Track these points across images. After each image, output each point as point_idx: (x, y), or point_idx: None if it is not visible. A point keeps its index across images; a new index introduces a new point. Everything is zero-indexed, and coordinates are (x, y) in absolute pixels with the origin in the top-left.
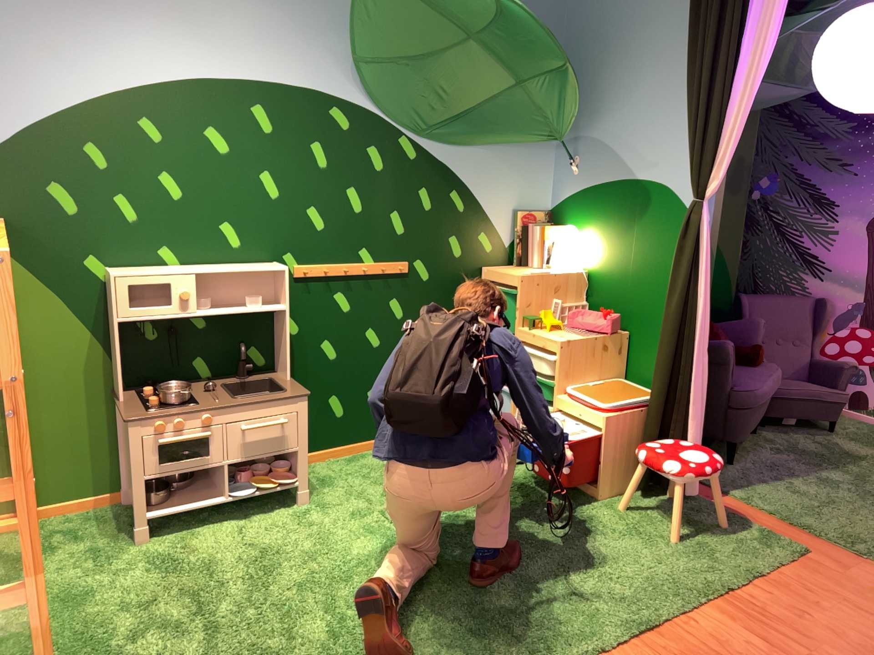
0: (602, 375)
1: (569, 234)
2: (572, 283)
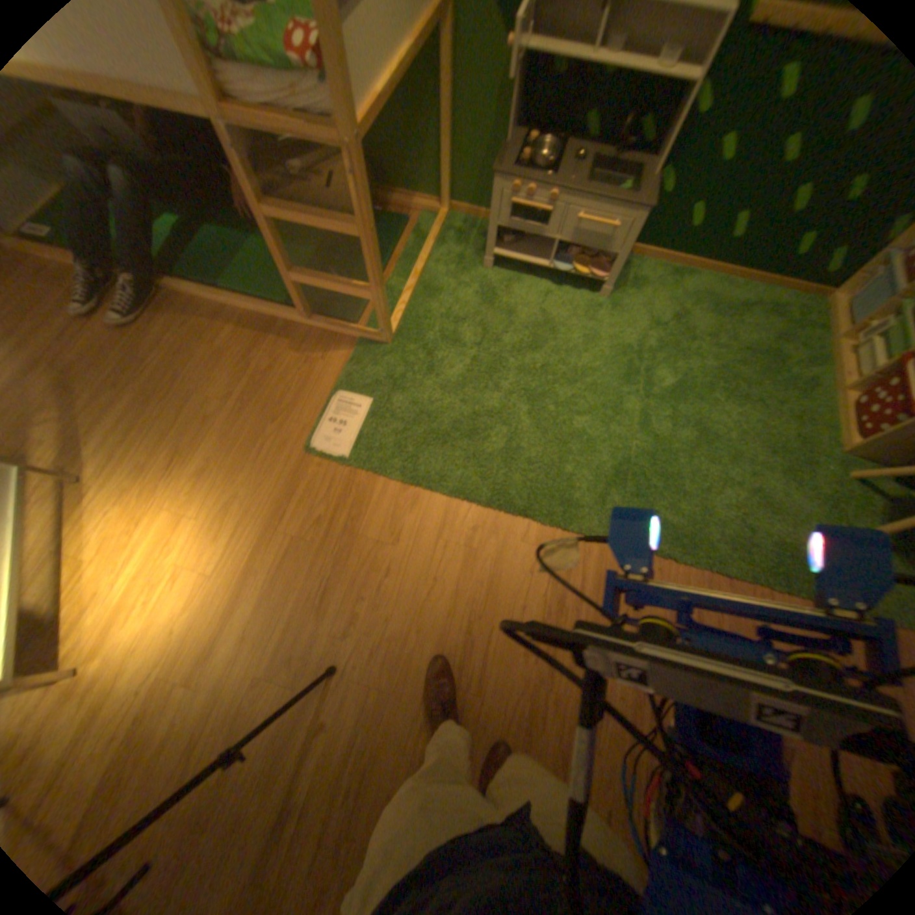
0: None
1: None
2: None
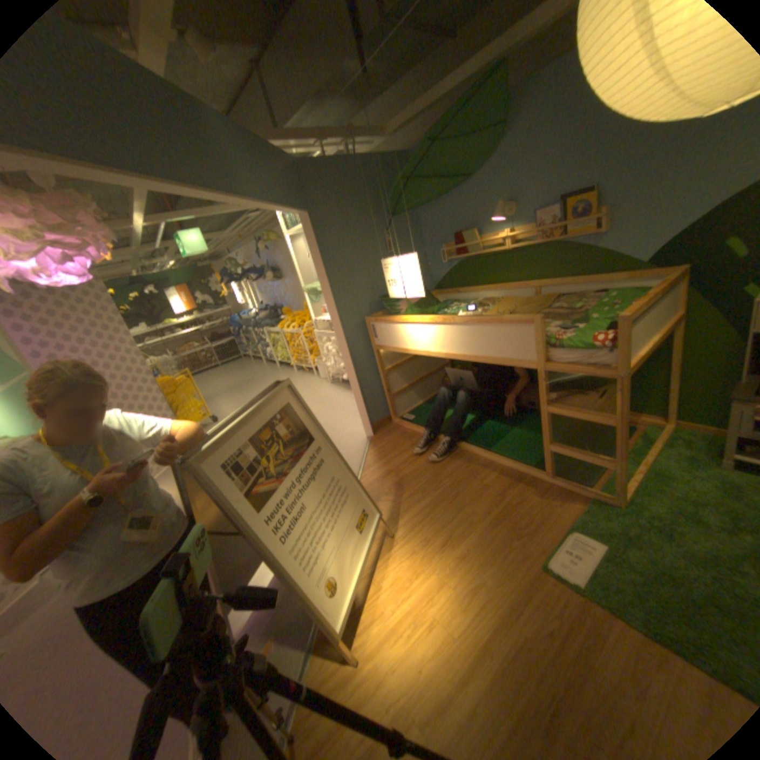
0: None
1: None
2: None
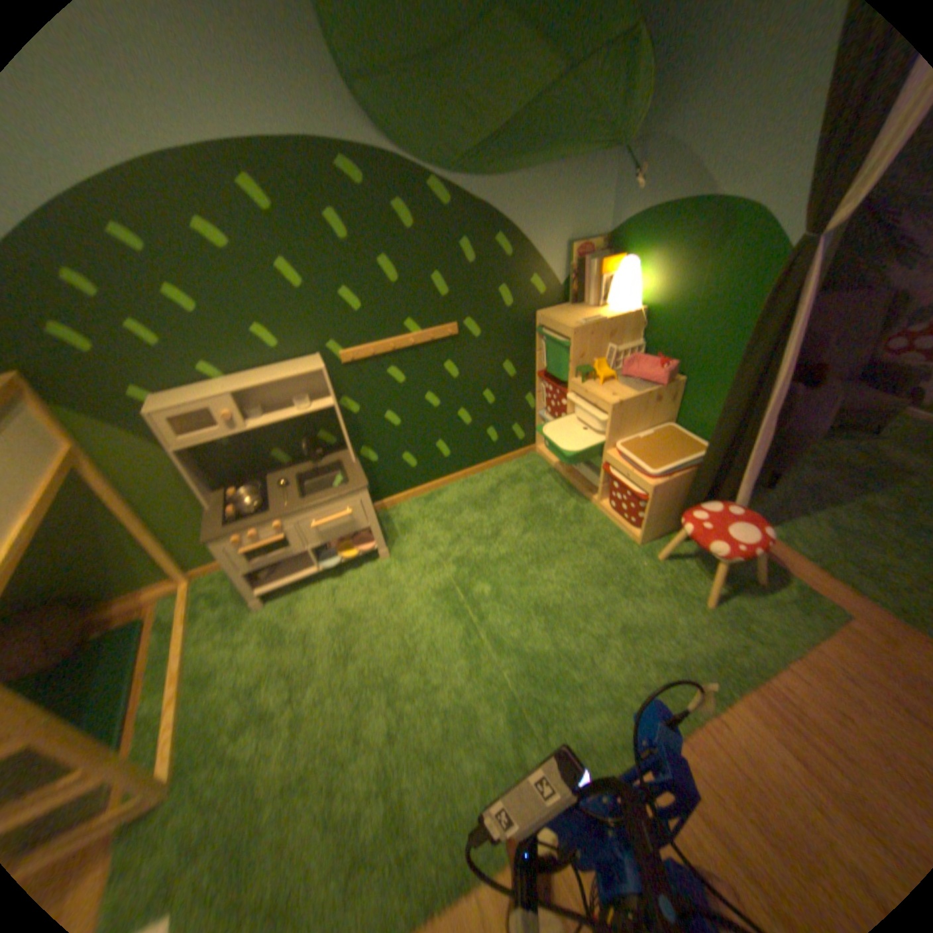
0: (657, 423)
1: (633, 267)
2: (632, 323)
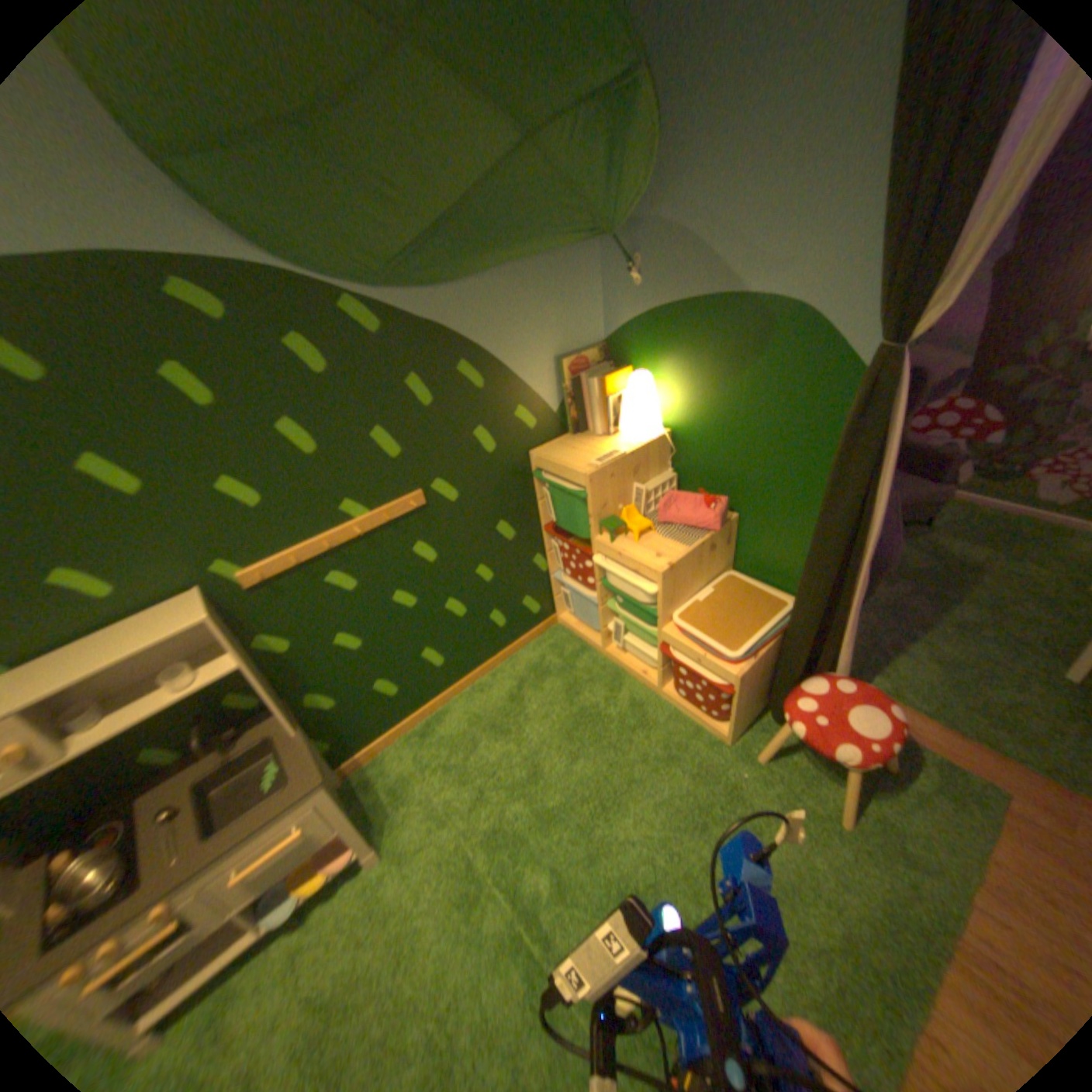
0: (715, 575)
1: (646, 383)
2: (658, 451)
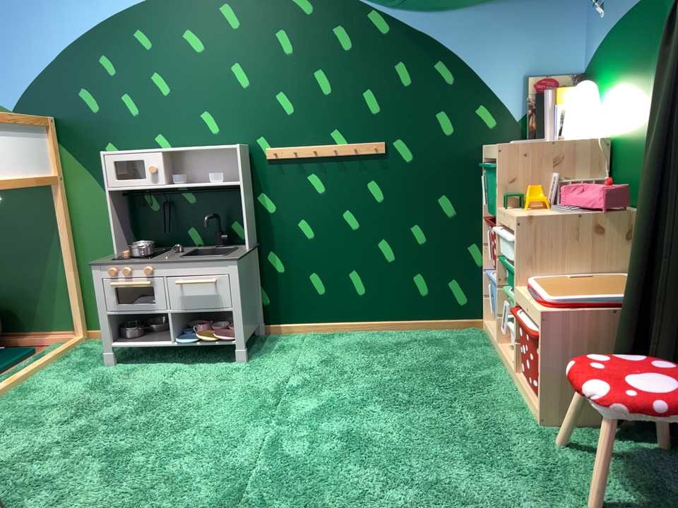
0: (604, 268)
1: (585, 89)
2: (587, 151)
